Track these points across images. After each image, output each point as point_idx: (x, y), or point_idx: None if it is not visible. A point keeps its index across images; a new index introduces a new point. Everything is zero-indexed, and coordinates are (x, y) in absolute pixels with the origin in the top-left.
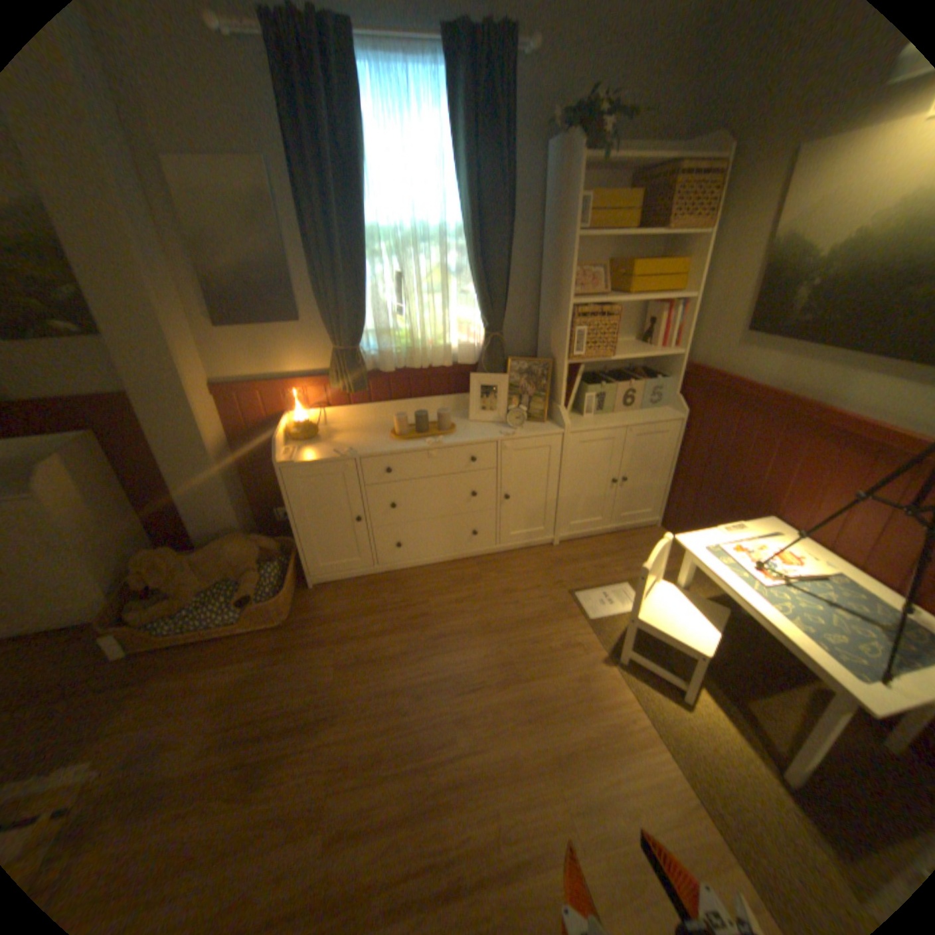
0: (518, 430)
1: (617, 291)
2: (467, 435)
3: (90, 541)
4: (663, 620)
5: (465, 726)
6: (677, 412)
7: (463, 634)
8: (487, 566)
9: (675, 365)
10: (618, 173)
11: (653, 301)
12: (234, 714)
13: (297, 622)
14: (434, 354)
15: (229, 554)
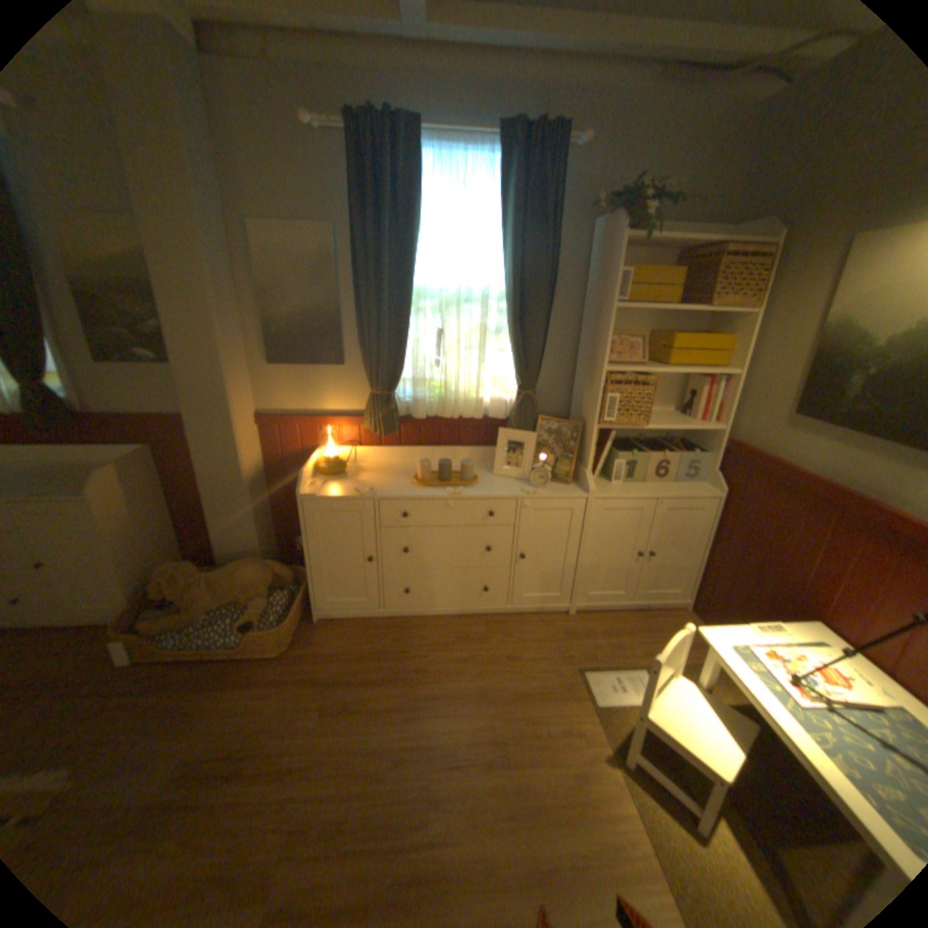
0: (540, 490)
1: (657, 361)
2: (488, 488)
3: (126, 546)
4: (677, 724)
5: (441, 808)
6: (716, 489)
7: (457, 699)
8: (495, 627)
9: (716, 441)
10: (664, 251)
11: (696, 373)
12: (213, 745)
13: (295, 656)
14: (466, 406)
15: (245, 577)
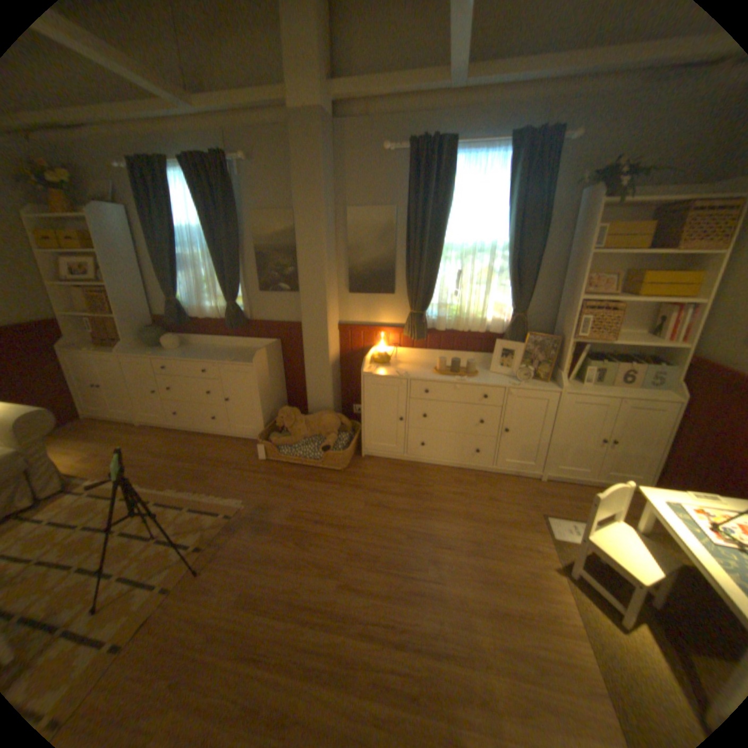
0: (524, 383)
1: (629, 292)
2: (485, 379)
3: (265, 395)
4: (612, 547)
5: (436, 566)
6: (679, 396)
7: (451, 514)
8: (483, 479)
9: (682, 357)
10: (641, 208)
11: (669, 303)
12: (308, 506)
13: (351, 472)
14: (474, 323)
15: (326, 421)
